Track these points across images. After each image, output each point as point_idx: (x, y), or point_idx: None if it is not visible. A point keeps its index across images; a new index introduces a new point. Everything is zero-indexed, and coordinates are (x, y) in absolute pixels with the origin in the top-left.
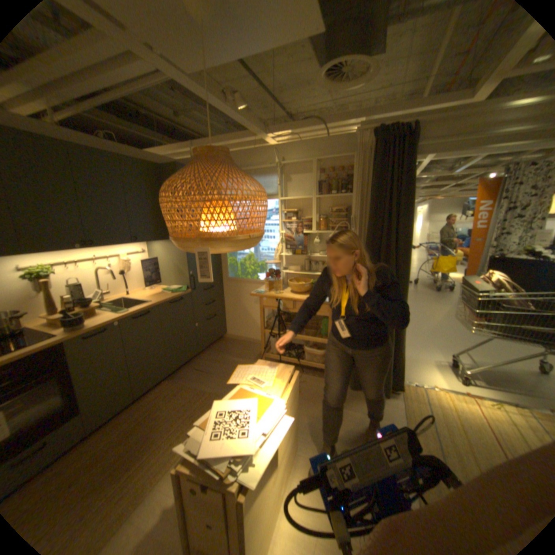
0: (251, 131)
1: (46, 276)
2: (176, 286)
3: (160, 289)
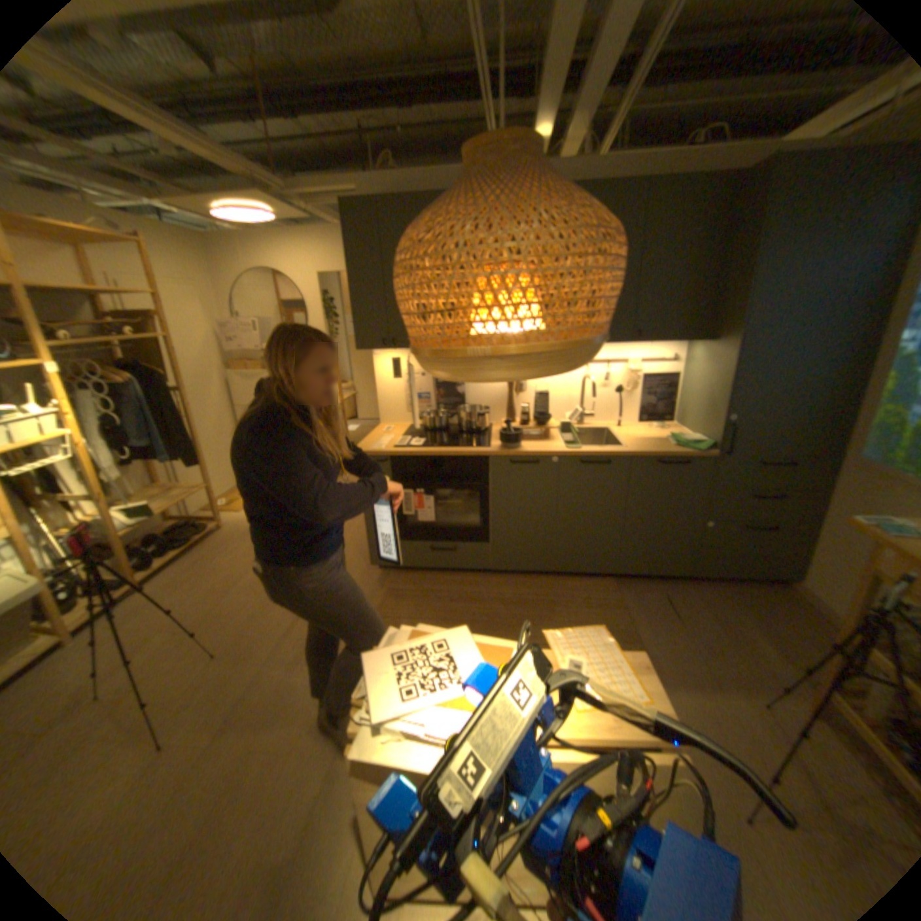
0: None
1: None
2: (700, 435)
3: (673, 433)
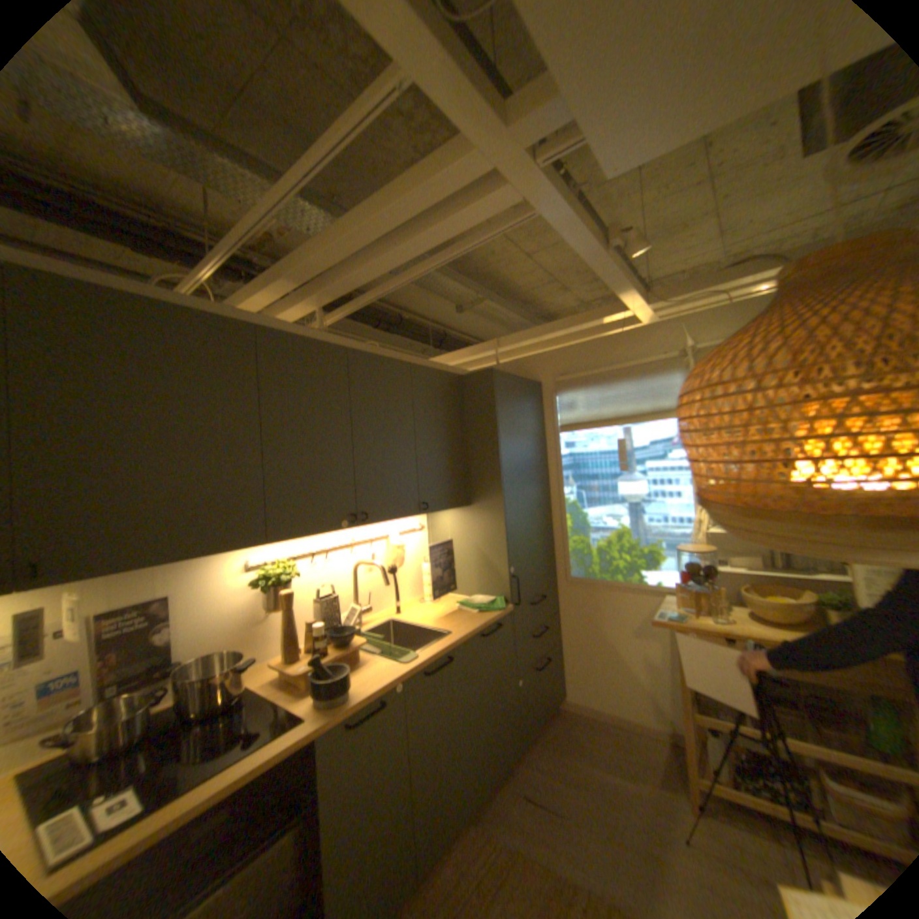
0: (624, 300)
1: (286, 579)
2: (480, 595)
3: (451, 601)
